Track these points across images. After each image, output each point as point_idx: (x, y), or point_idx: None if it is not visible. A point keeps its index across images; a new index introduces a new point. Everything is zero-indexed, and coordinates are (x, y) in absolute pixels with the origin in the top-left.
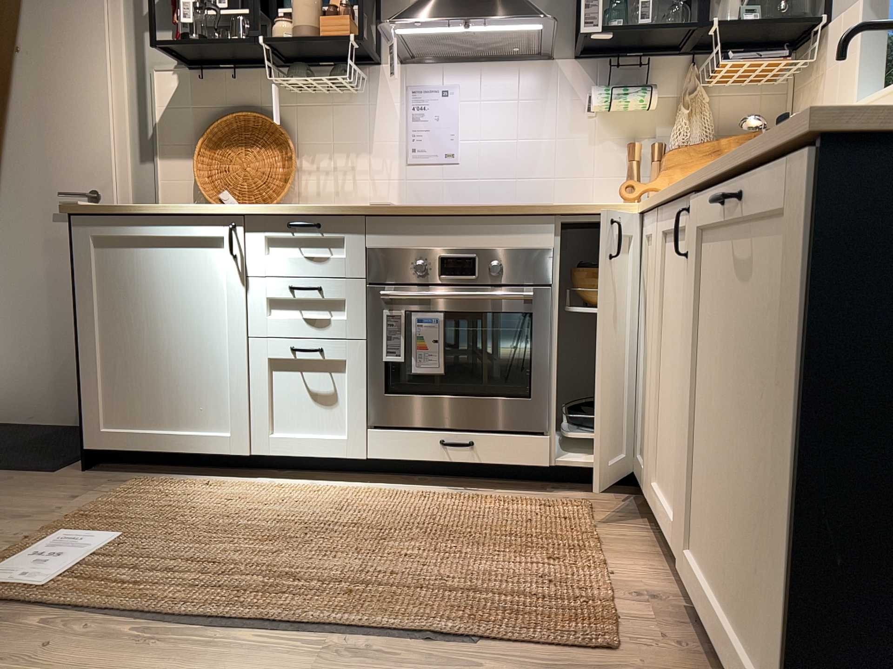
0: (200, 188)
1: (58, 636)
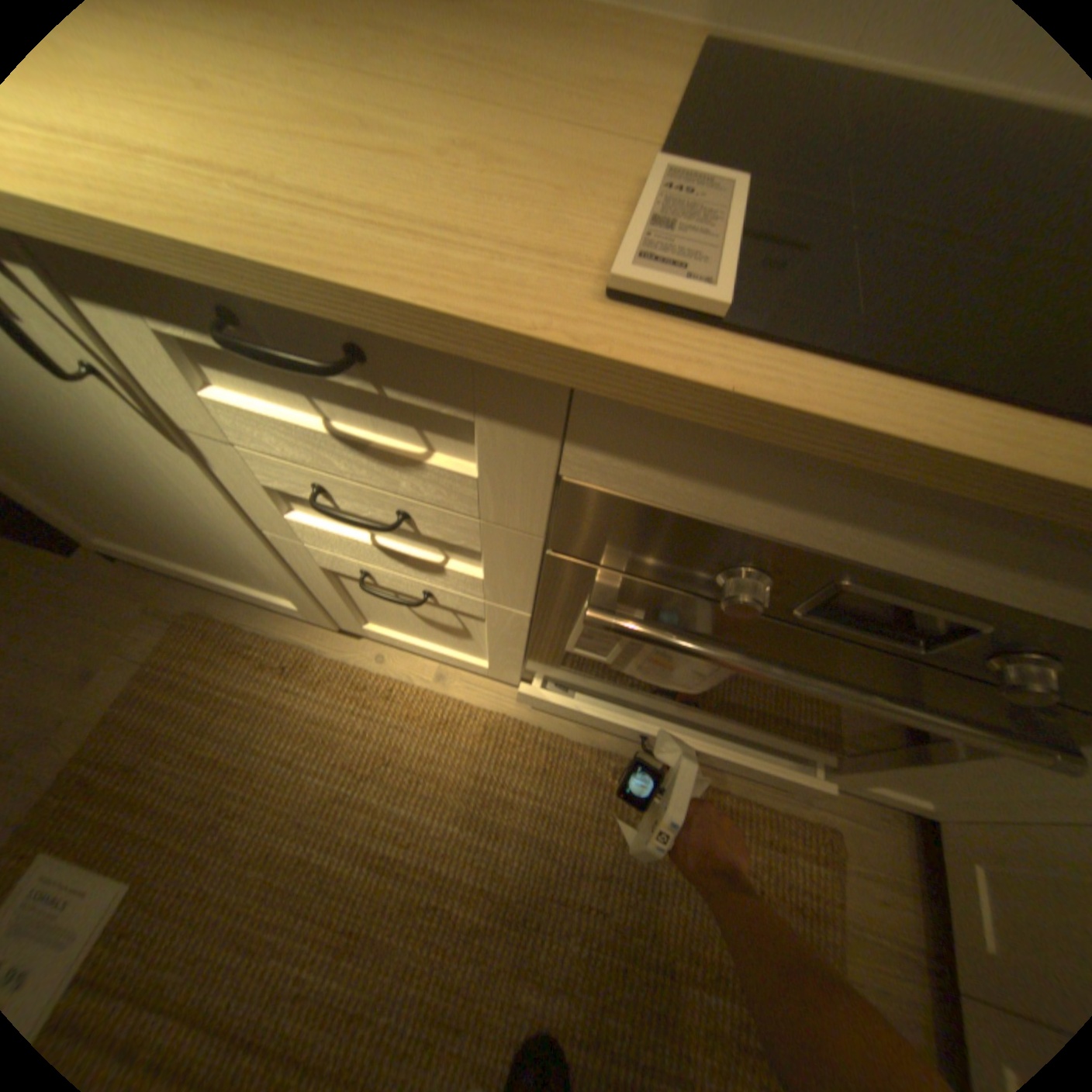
0: None
1: None
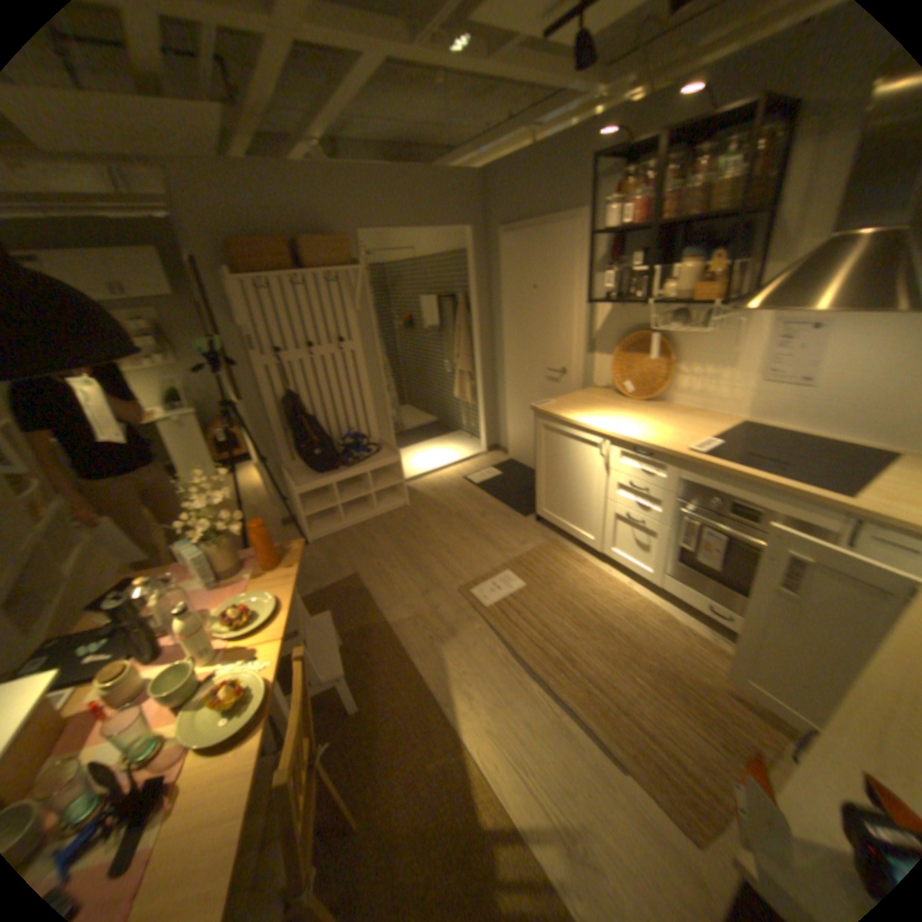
0: (613, 378)
1: (483, 636)
